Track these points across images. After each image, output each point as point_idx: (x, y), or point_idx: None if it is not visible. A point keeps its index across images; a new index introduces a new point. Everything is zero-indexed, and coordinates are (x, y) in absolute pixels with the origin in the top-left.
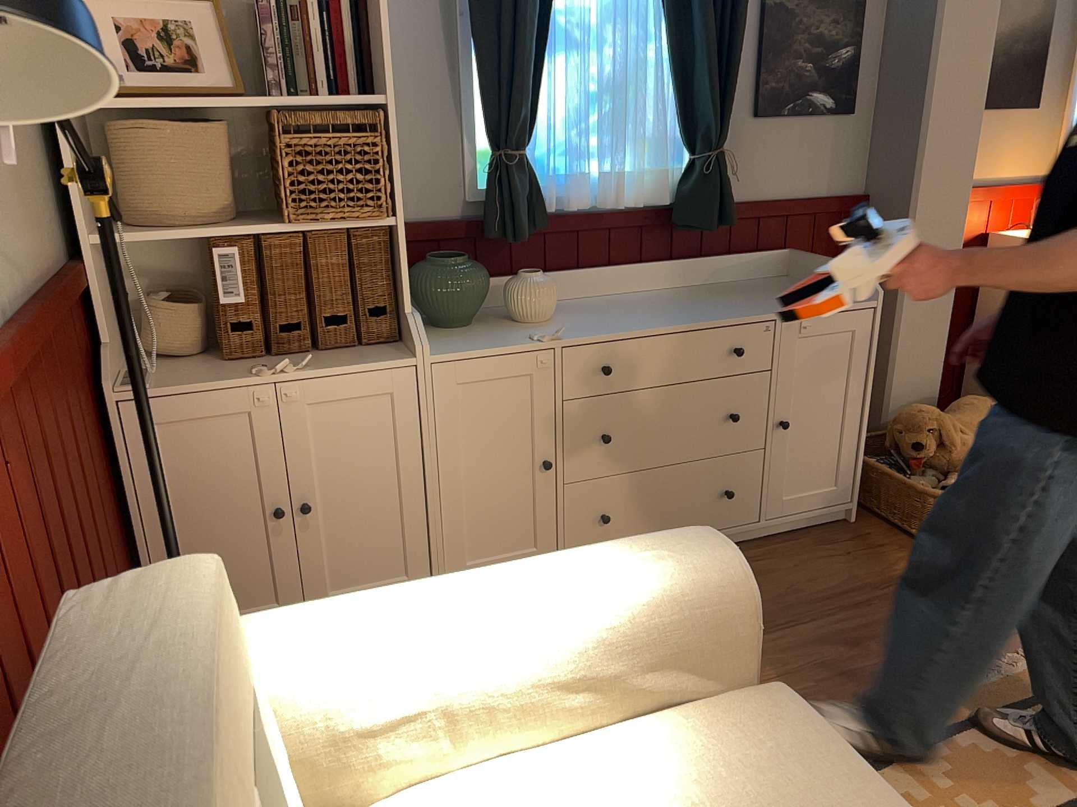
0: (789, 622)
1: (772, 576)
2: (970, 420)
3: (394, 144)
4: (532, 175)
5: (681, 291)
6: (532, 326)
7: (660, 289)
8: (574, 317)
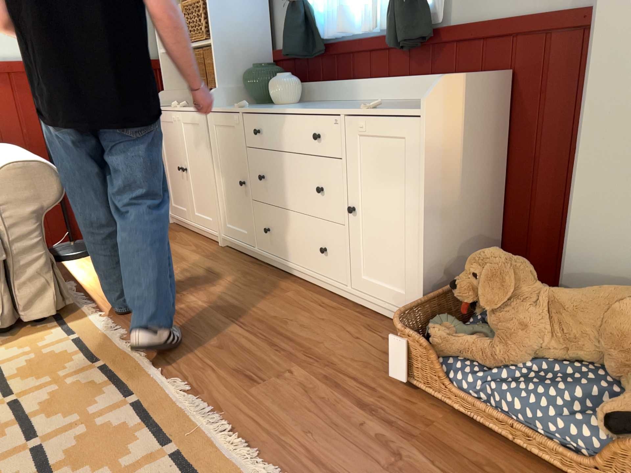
0: (242, 323)
1: (300, 313)
2: (570, 301)
3: (208, 4)
4: (307, 16)
5: (392, 101)
6: (265, 106)
7: (389, 100)
8: (293, 105)
